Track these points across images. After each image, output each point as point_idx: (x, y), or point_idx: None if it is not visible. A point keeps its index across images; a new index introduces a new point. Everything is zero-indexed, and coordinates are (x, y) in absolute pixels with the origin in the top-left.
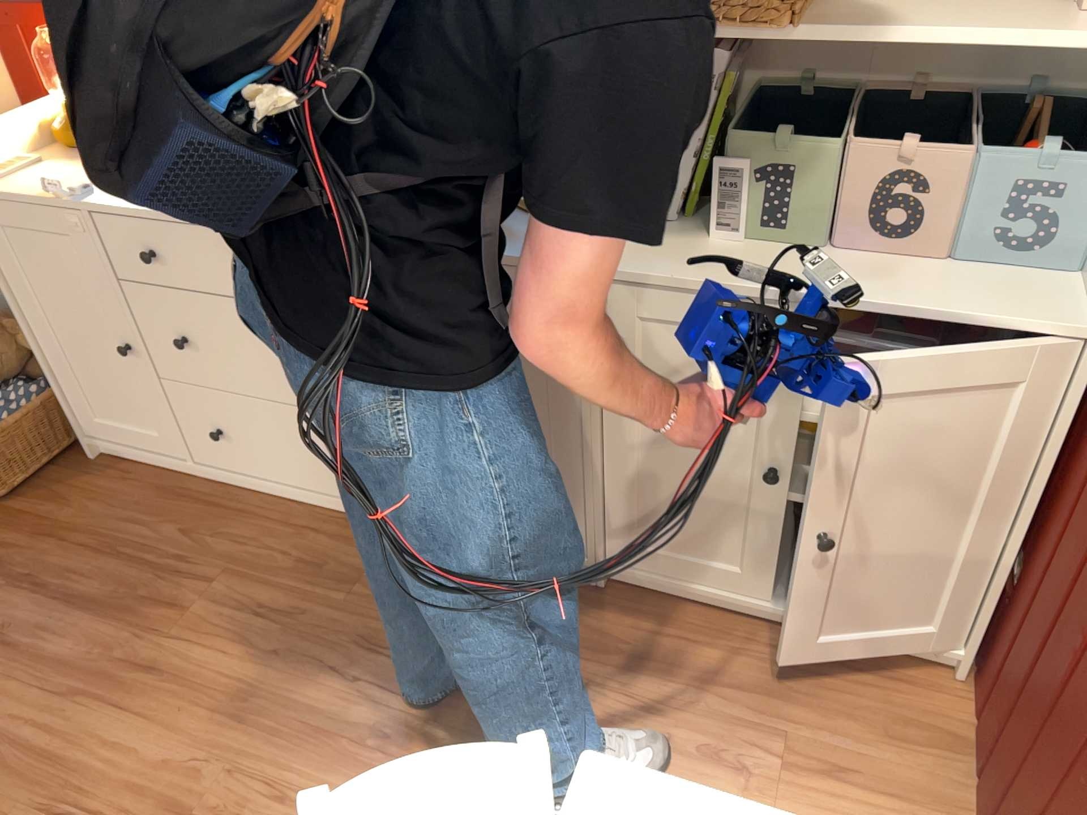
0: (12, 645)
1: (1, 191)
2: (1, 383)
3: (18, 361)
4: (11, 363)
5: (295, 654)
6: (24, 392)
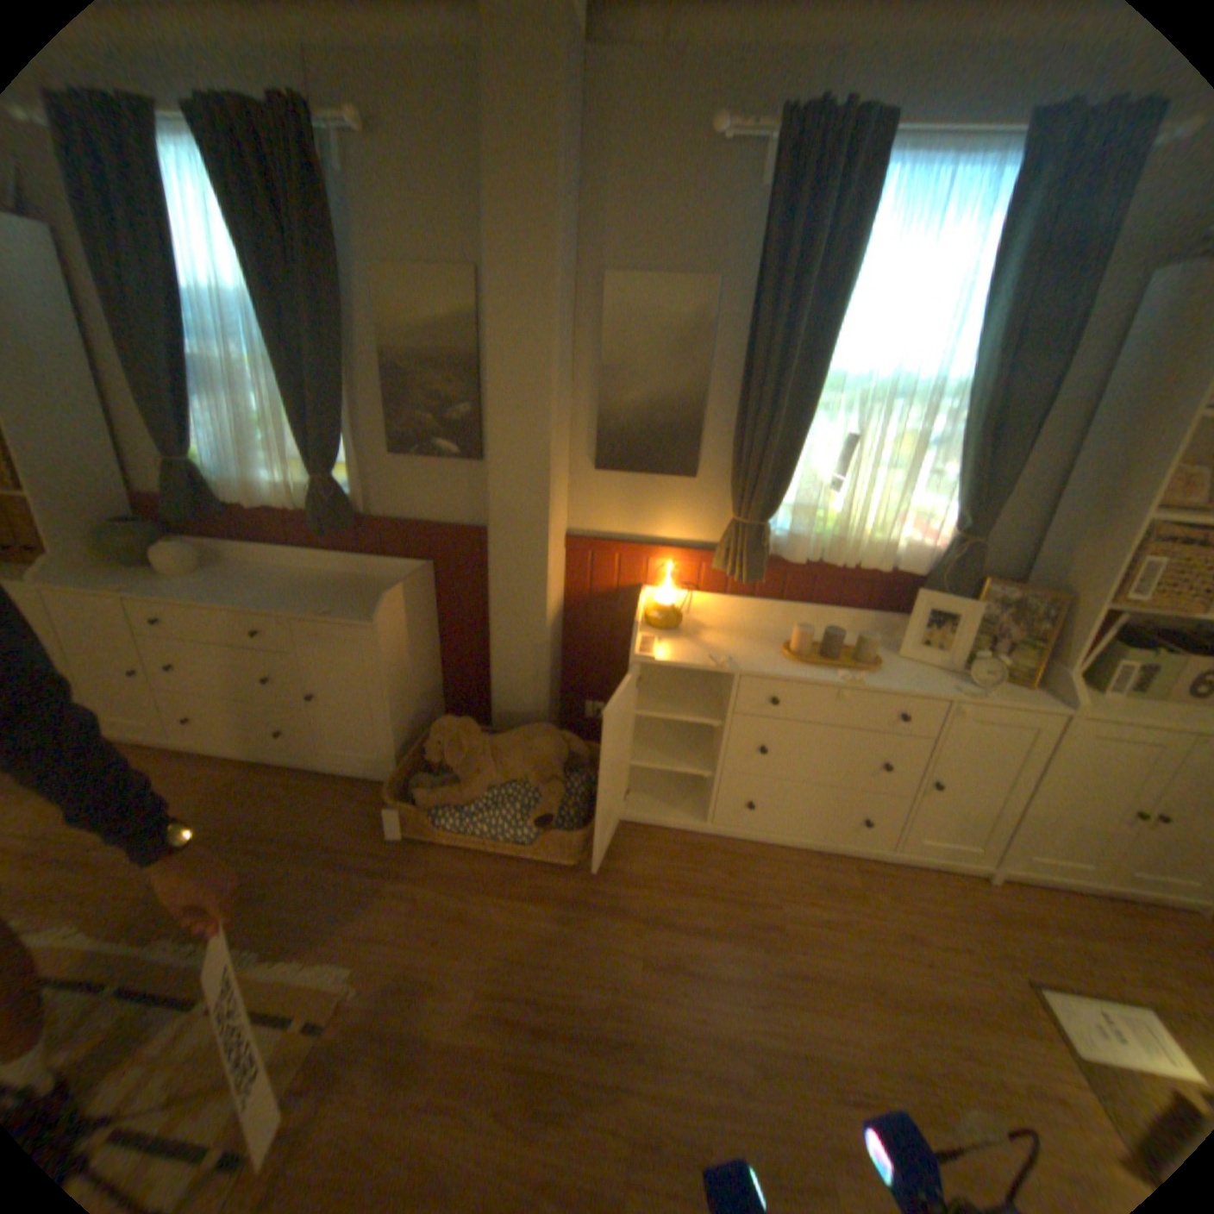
0: (687, 984)
1: (654, 656)
2: (561, 777)
3: (564, 760)
4: (561, 762)
5: (879, 960)
6: (571, 782)
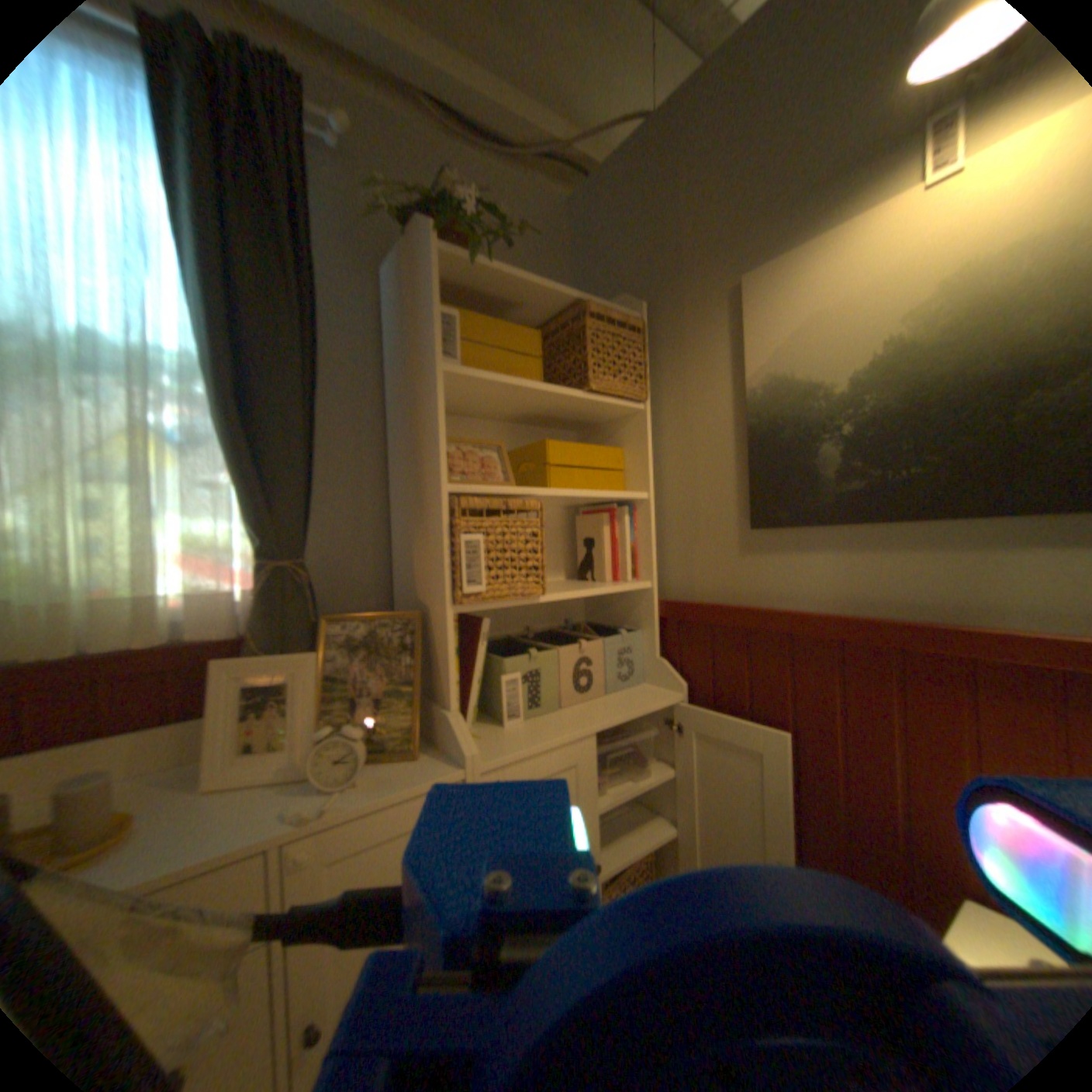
0: None
1: None
2: None
3: None
4: None
5: None
6: None
